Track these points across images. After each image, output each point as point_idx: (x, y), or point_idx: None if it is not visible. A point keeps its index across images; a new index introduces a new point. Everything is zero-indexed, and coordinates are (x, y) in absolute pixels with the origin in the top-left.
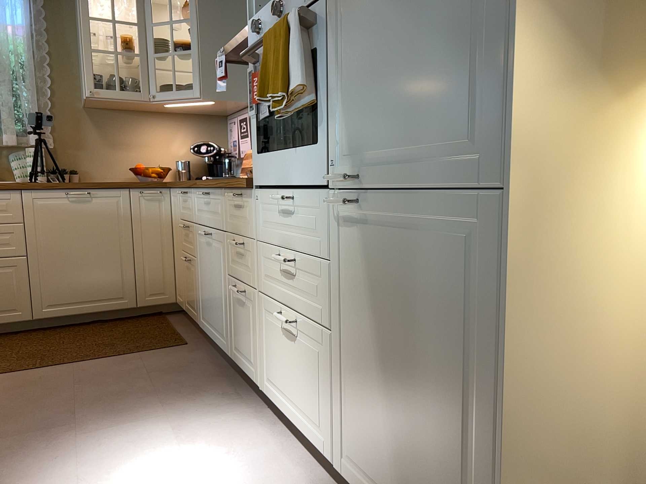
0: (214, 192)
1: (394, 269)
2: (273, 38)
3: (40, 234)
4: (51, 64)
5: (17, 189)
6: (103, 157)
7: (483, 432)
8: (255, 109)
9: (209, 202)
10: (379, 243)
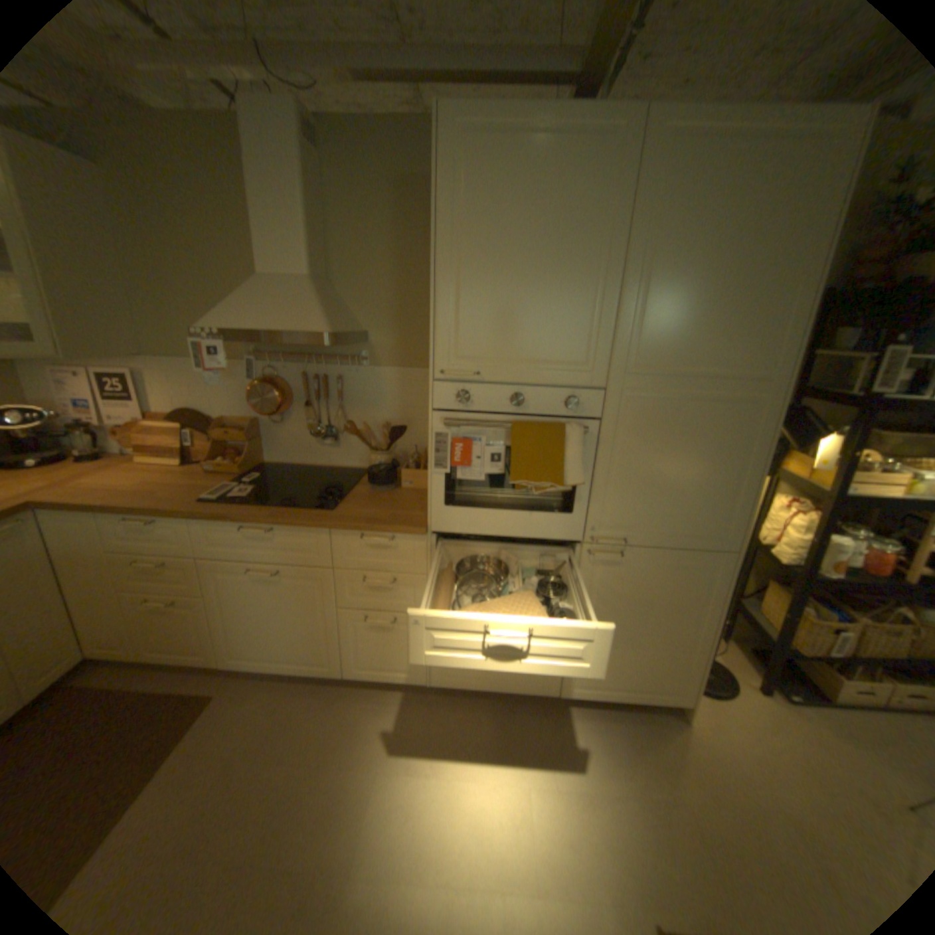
0: (292, 530)
1: (646, 585)
2: (533, 436)
3: None
4: None
5: None
6: None
7: (698, 640)
8: (444, 468)
9: (267, 538)
10: (633, 573)
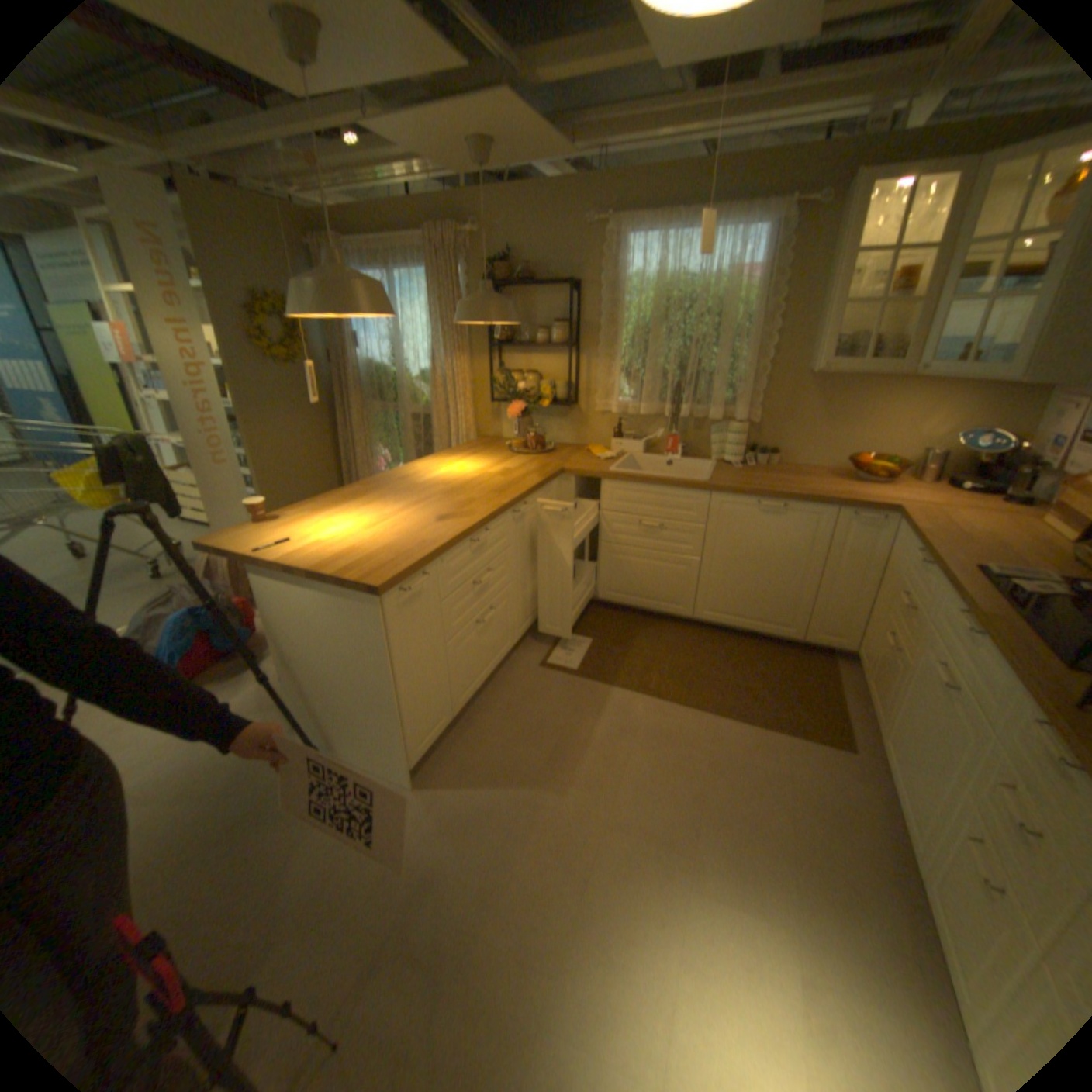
0: (996, 651)
1: None
2: None
3: (719, 540)
4: (784, 311)
5: (707, 490)
6: (816, 433)
7: None
8: None
9: (977, 643)
10: None
